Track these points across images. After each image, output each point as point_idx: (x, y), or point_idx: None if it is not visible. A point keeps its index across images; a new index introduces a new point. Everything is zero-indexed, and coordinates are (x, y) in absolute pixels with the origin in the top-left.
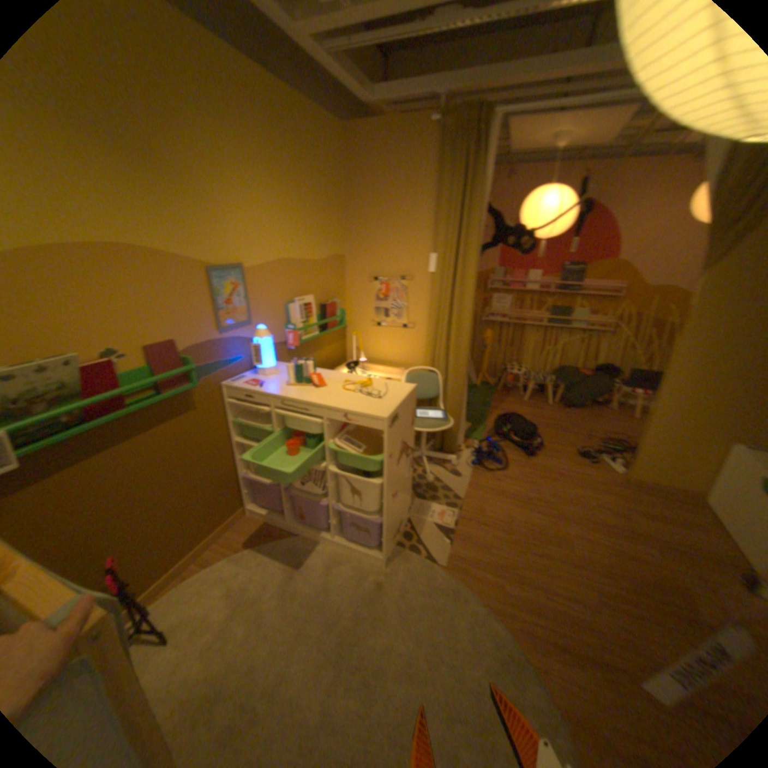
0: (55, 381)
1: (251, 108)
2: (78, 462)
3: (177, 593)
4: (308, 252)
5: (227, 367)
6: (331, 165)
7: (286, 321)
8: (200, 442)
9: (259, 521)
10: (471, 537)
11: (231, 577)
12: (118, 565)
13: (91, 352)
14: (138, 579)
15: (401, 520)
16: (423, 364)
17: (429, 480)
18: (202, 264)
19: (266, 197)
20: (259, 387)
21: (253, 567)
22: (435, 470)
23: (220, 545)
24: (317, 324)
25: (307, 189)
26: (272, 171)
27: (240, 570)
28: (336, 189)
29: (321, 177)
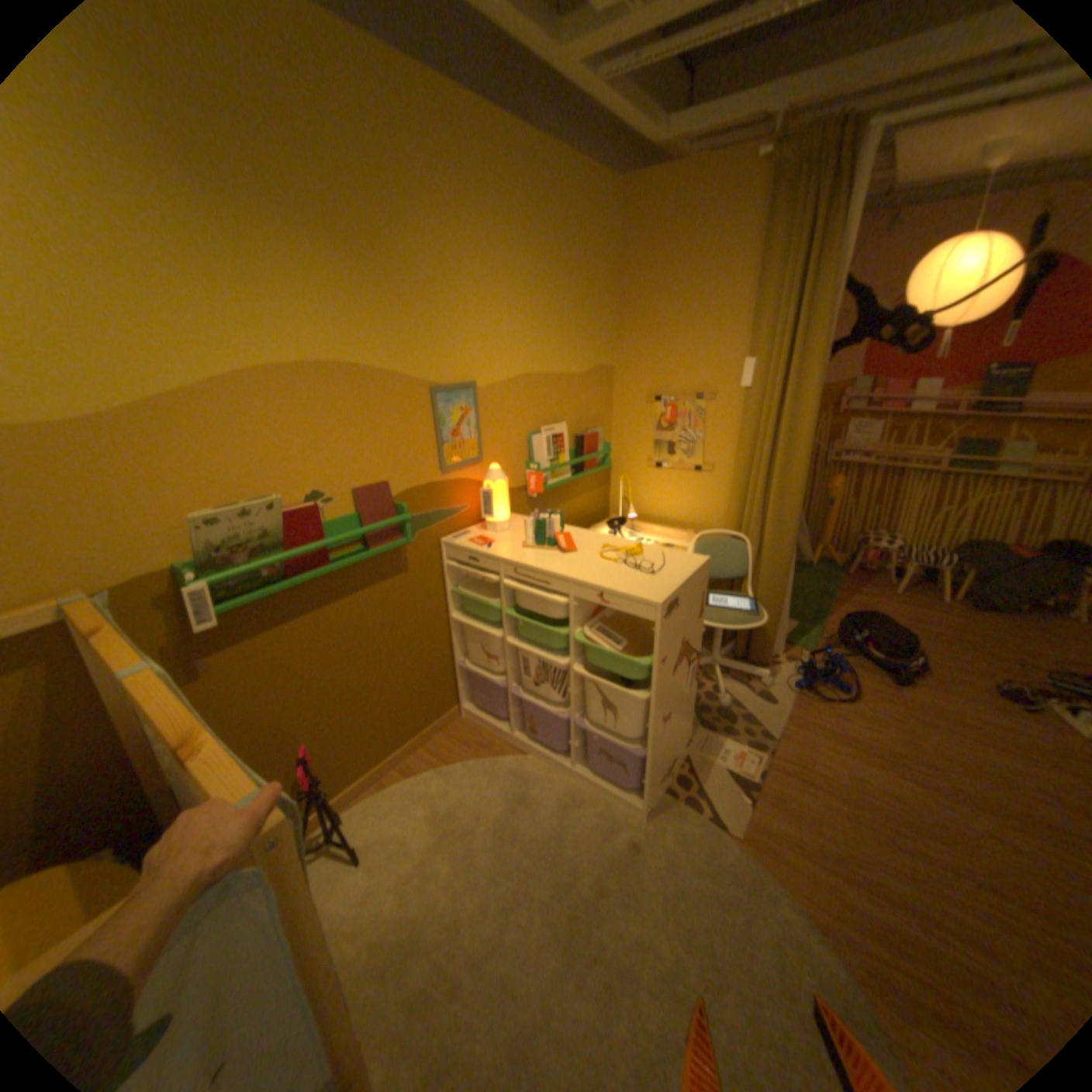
0: (260, 527)
1: (498, 173)
2: (278, 626)
3: (375, 804)
4: (564, 364)
5: (451, 519)
6: (602, 238)
7: (529, 459)
8: (413, 615)
9: (478, 727)
10: (788, 802)
11: (440, 796)
12: (313, 756)
13: (298, 495)
14: (333, 778)
15: (677, 757)
16: (725, 526)
17: (724, 703)
18: (427, 384)
19: (511, 291)
20: (489, 548)
21: (468, 788)
22: (735, 688)
23: (428, 751)
24: (571, 463)
25: (567, 275)
26: (521, 256)
27: (450, 788)
28: (607, 273)
29: (588, 257)
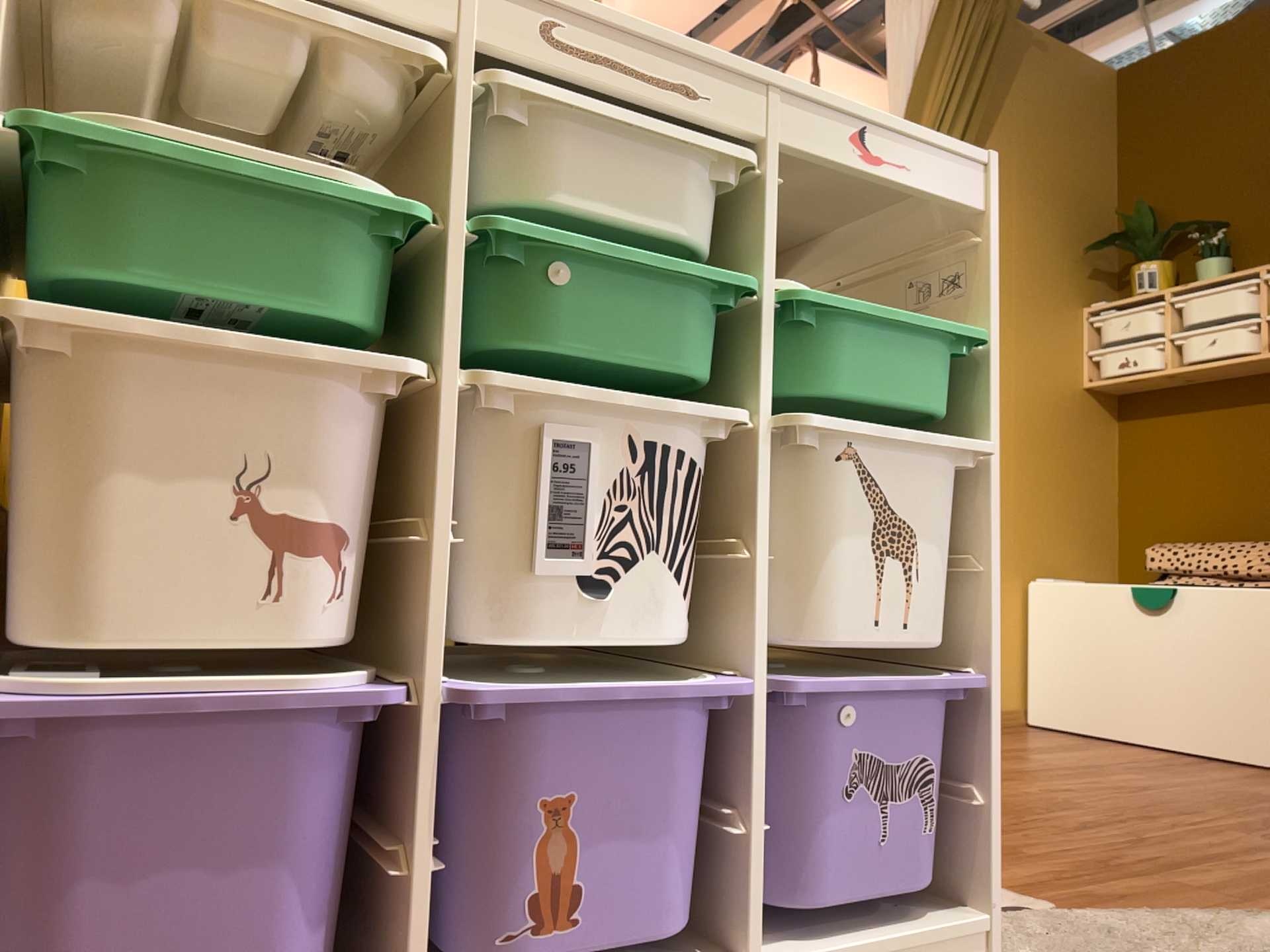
0: None
1: None
2: None
3: None
4: None
5: None
6: None
7: None
8: None
9: None
10: None
11: None
12: None
13: None
14: None
15: None
16: None
17: None
18: None
19: None
20: None
21: None
22: None
23: None
24: None
25: None
26: None
27: None
28: None
29: None
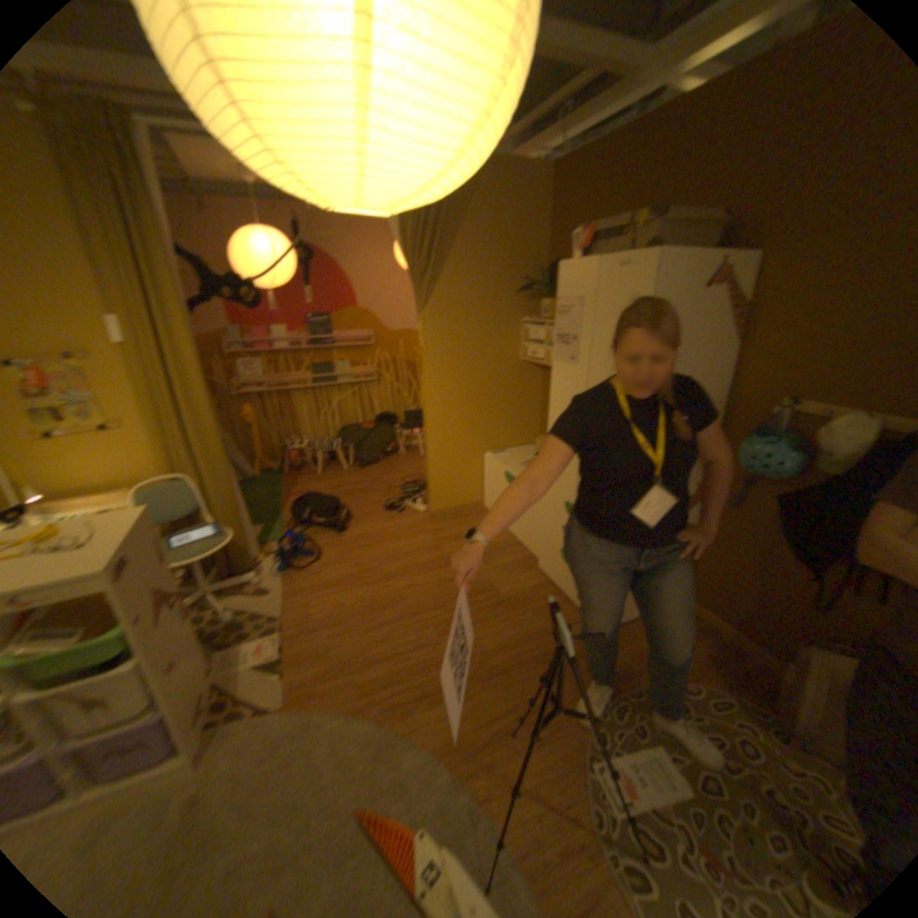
0: None
1: None
2: None
3: None
4: None
5: None
6: None
7: None
8: None
9: None
10: (301, 656)
11: None
12: None
13: None
14: None
15: (198, 696)
16: (158, 475)
17: (225, 622)
18: None
19: None
20: None
21: None
22: (230, 604)
23: None
24: None
25: None
26: None
27: None
28: None
29: None
